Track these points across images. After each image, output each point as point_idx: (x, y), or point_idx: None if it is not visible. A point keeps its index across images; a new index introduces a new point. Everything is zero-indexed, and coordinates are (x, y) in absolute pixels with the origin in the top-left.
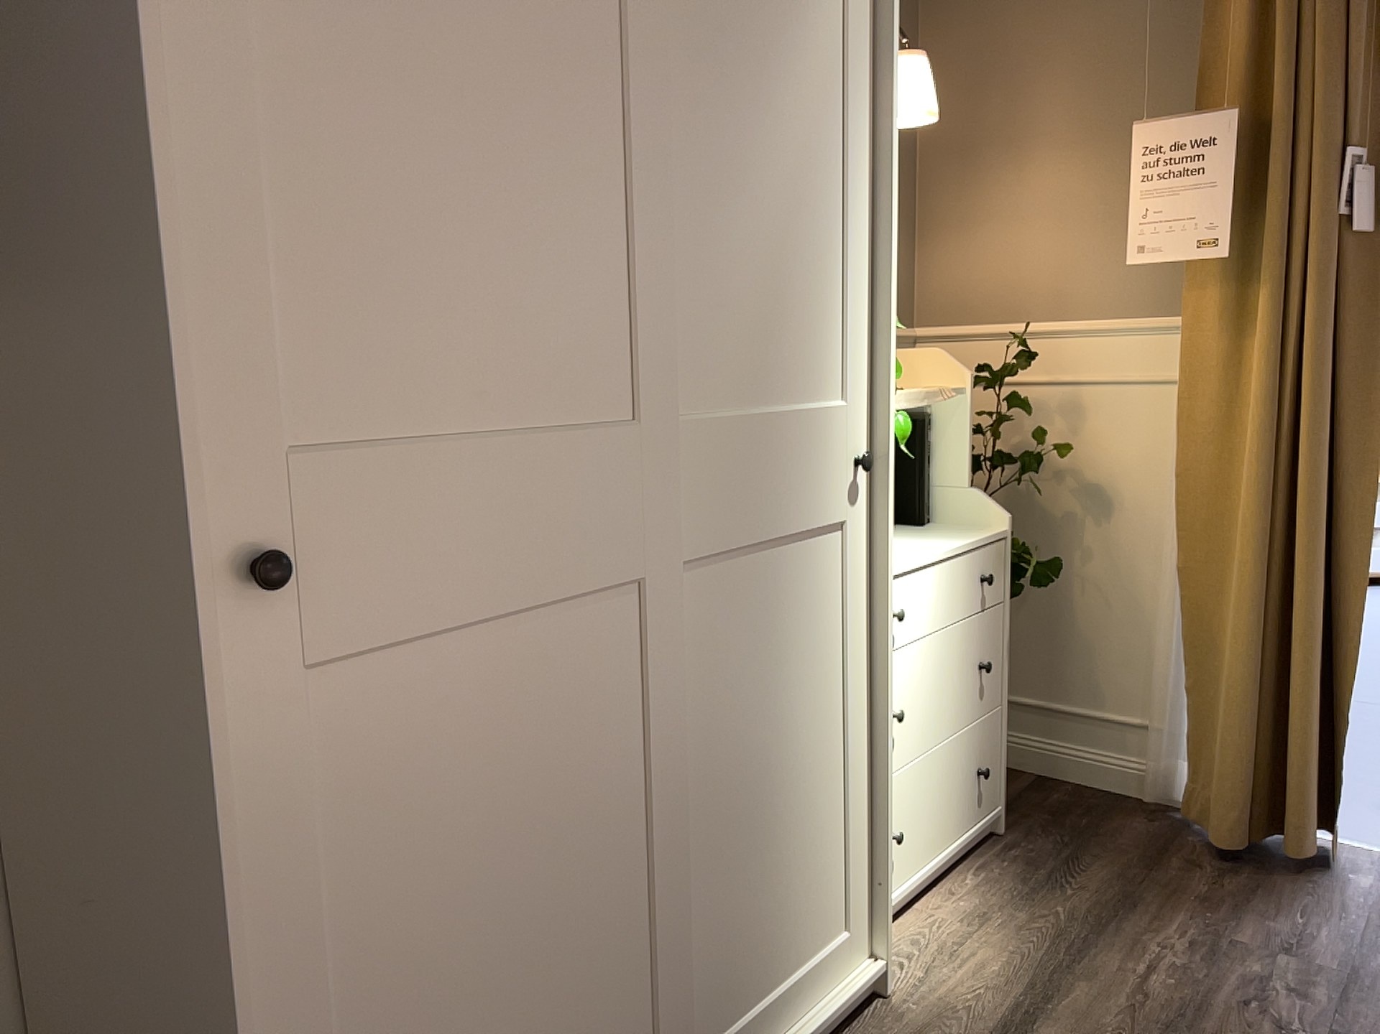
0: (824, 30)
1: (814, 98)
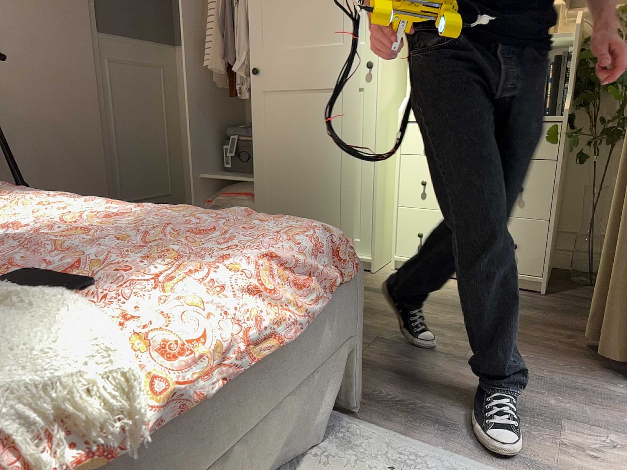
0: None
1: None
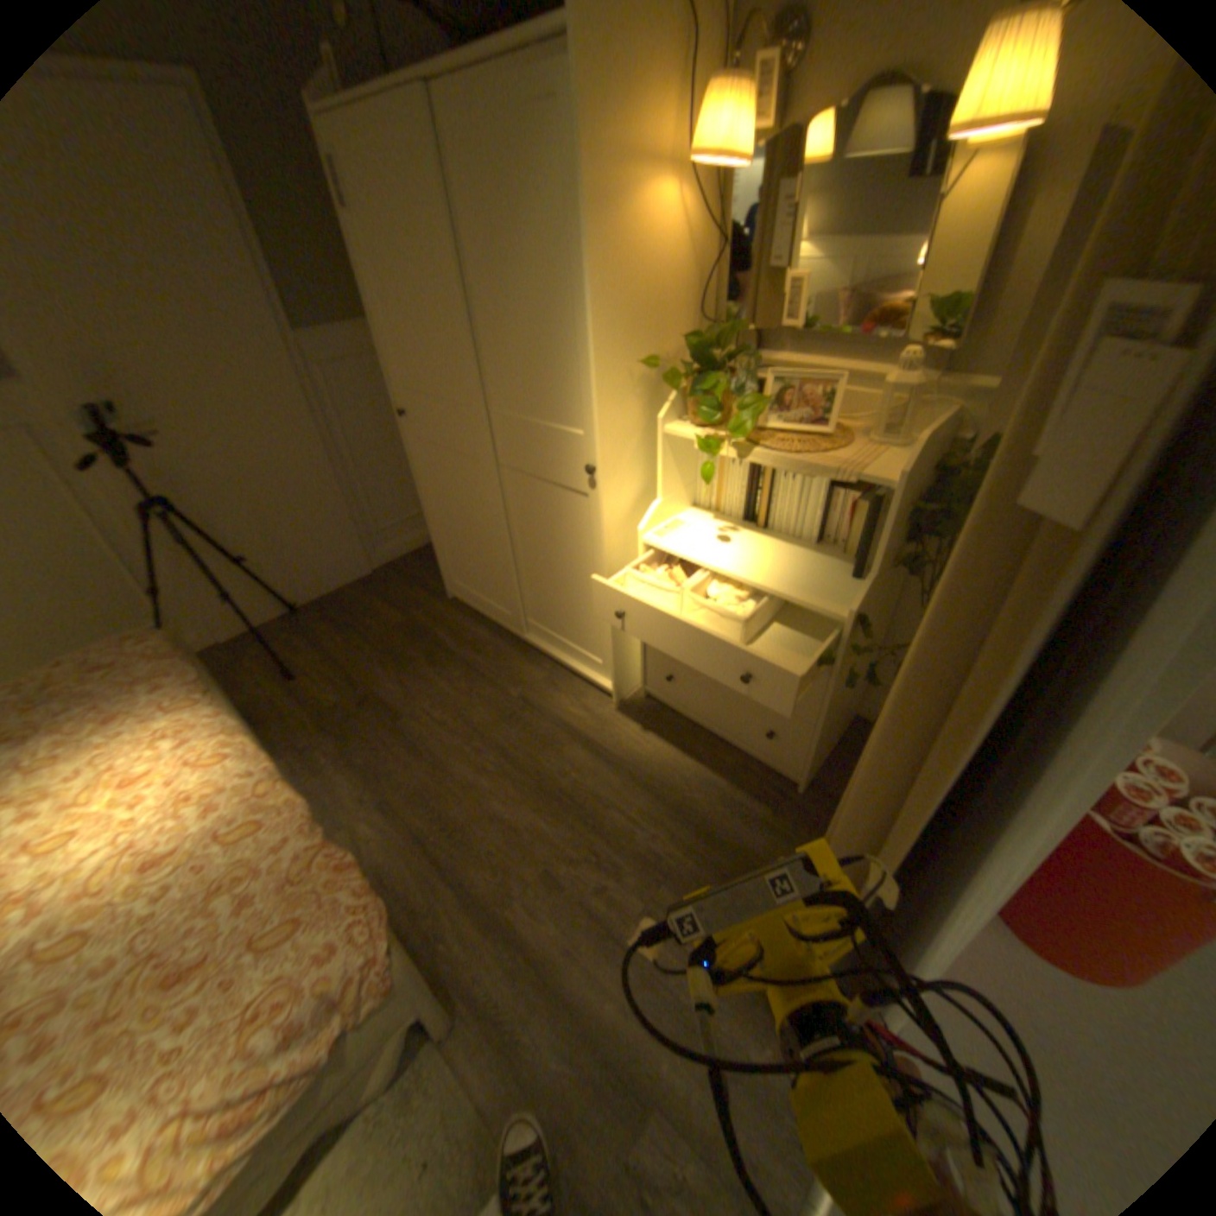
0: (547, 196)
1: (545, 246)
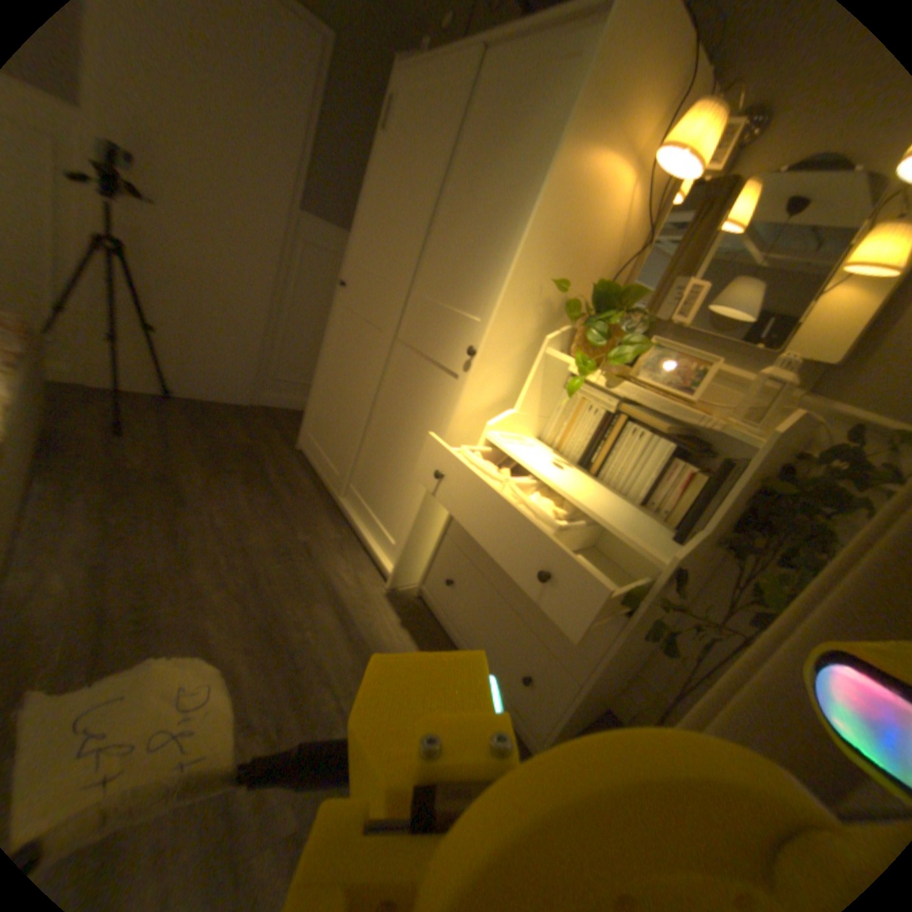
0: (539, 126)
1: (520, 165)
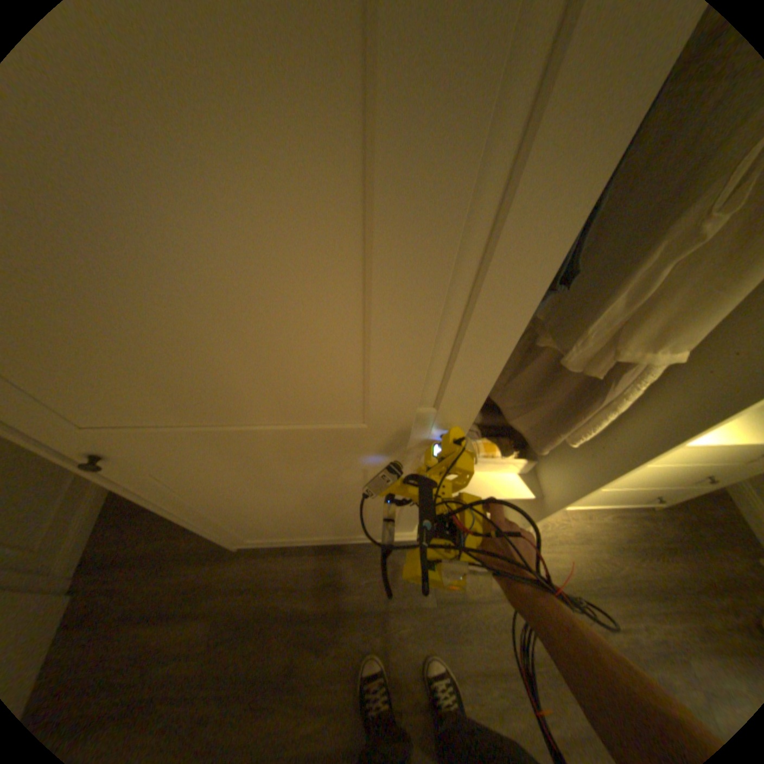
0: None
1: None
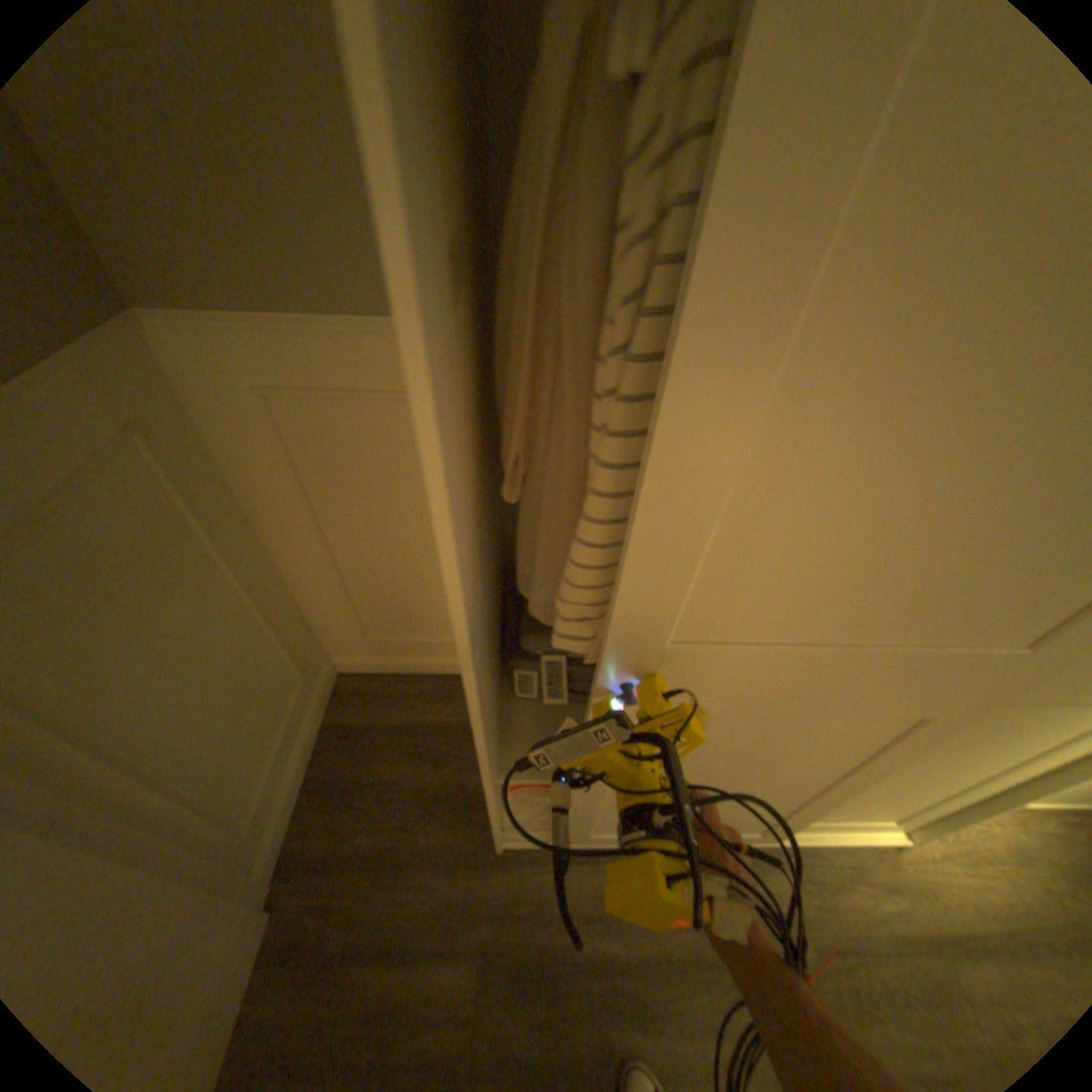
0: None
1: None
